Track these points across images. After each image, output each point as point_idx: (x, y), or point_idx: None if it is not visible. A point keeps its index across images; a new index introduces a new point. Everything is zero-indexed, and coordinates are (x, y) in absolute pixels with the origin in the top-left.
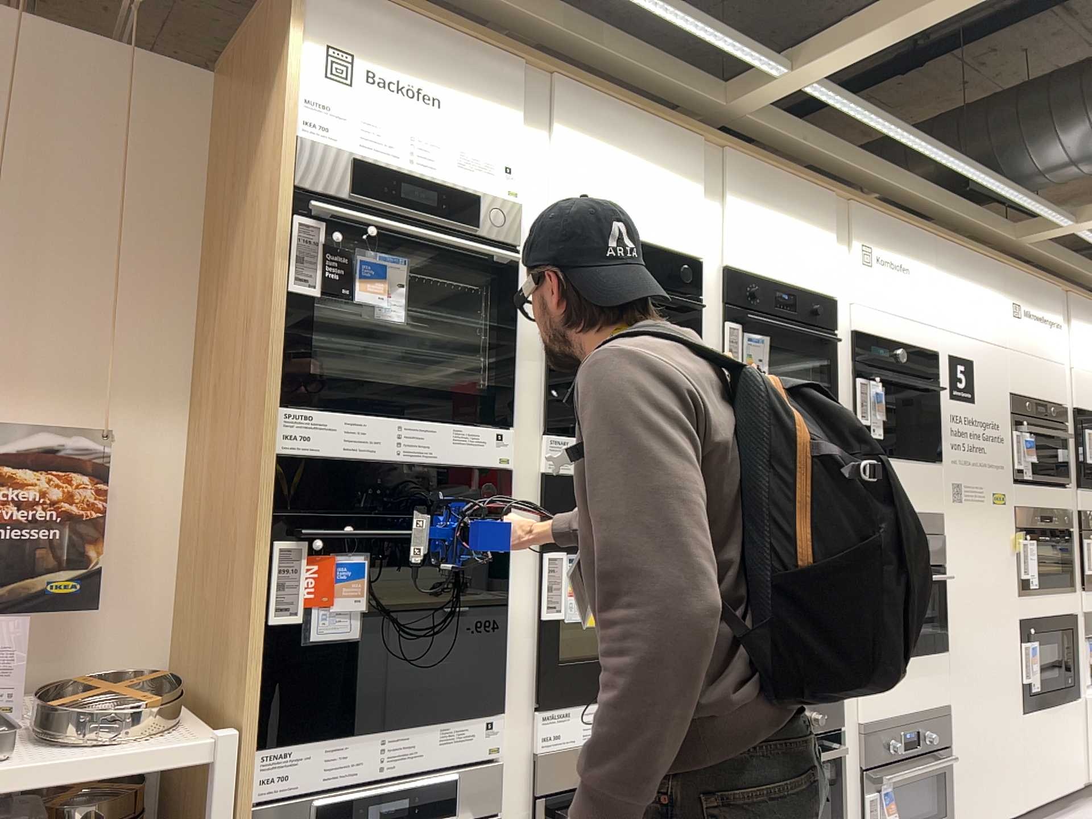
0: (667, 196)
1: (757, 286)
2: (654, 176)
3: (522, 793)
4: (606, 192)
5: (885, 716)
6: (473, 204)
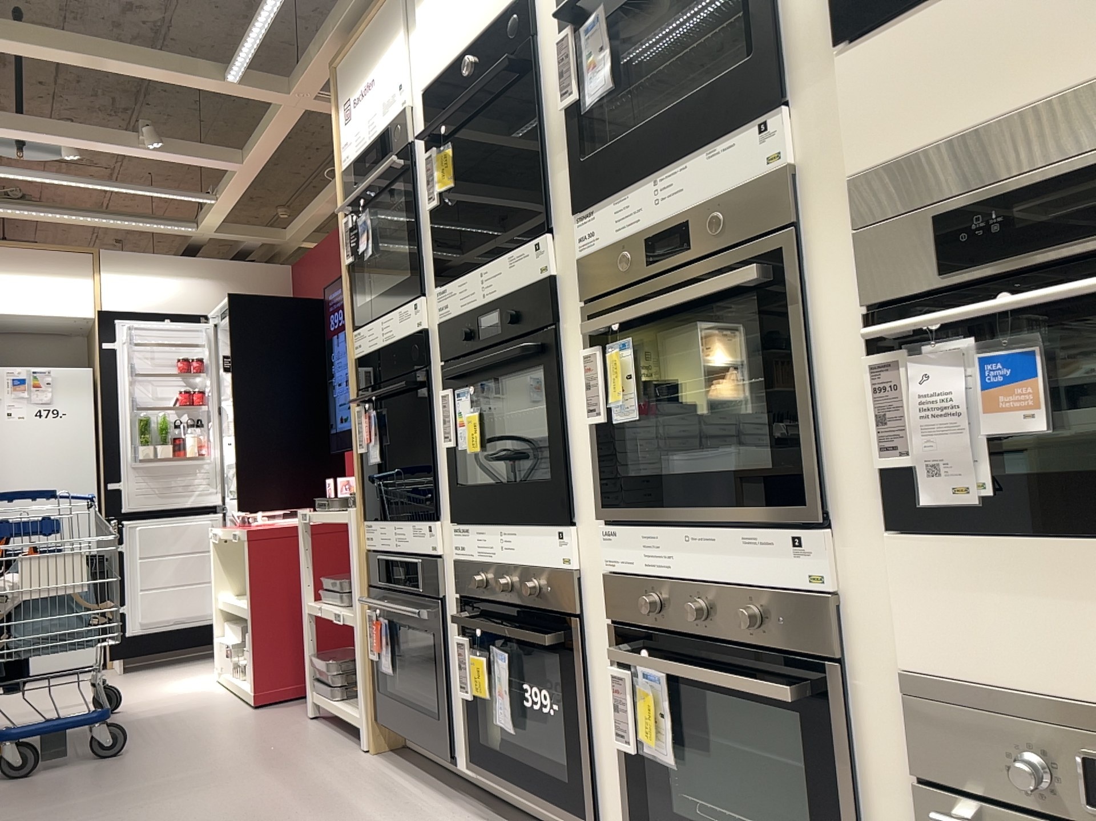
0: None
1: None
2: None
3: (456, 591)
4: (445, 26)
5: (1000, 683)
6: (386, 137)
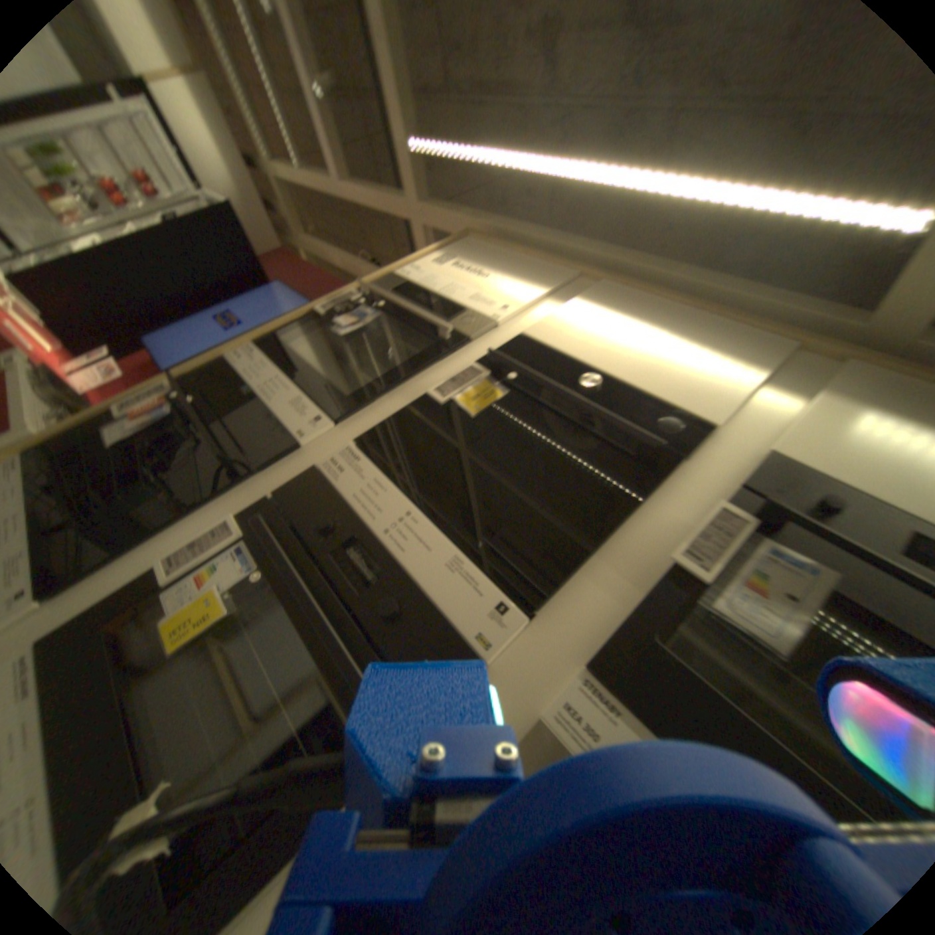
0: (687, 365)
1: (853, 506)
2: (678, 348)
3: None
4: (595, 341)
5: None
6: (455, 316)
